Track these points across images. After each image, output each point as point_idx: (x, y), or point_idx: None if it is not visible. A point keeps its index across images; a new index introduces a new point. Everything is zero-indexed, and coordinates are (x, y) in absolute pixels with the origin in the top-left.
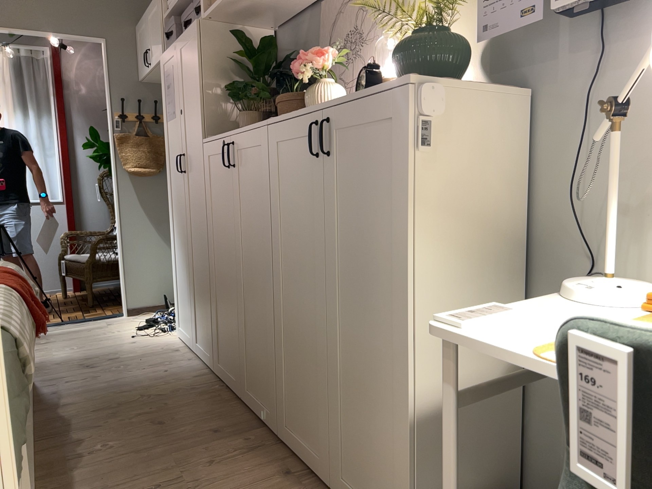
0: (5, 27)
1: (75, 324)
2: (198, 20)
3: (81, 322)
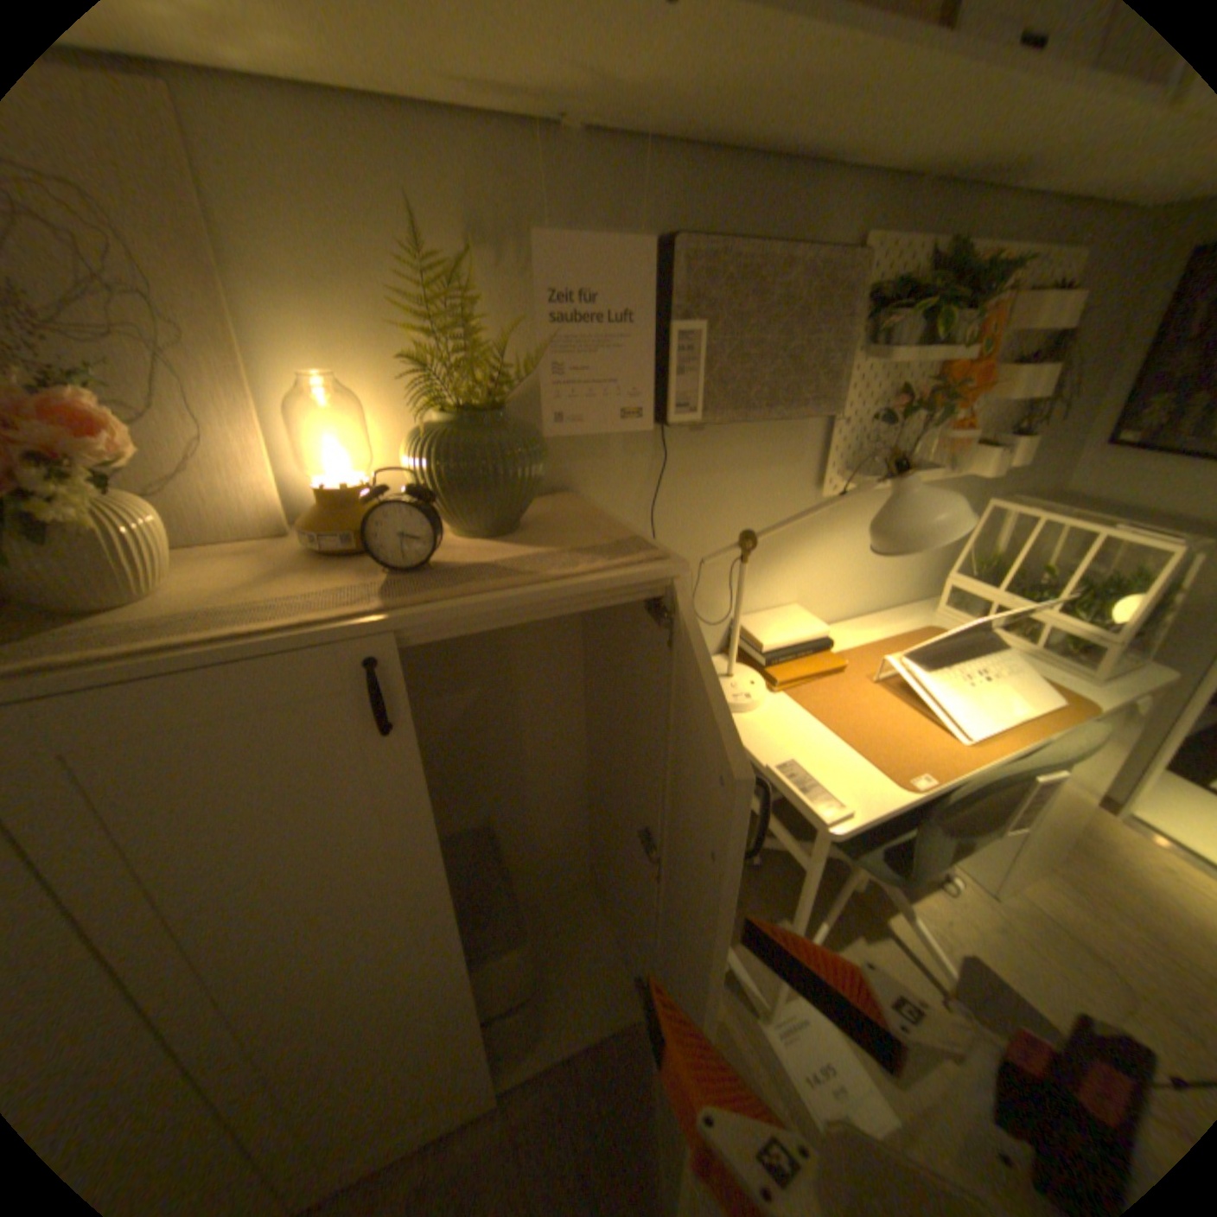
0: None
1: None
2: None
3: None
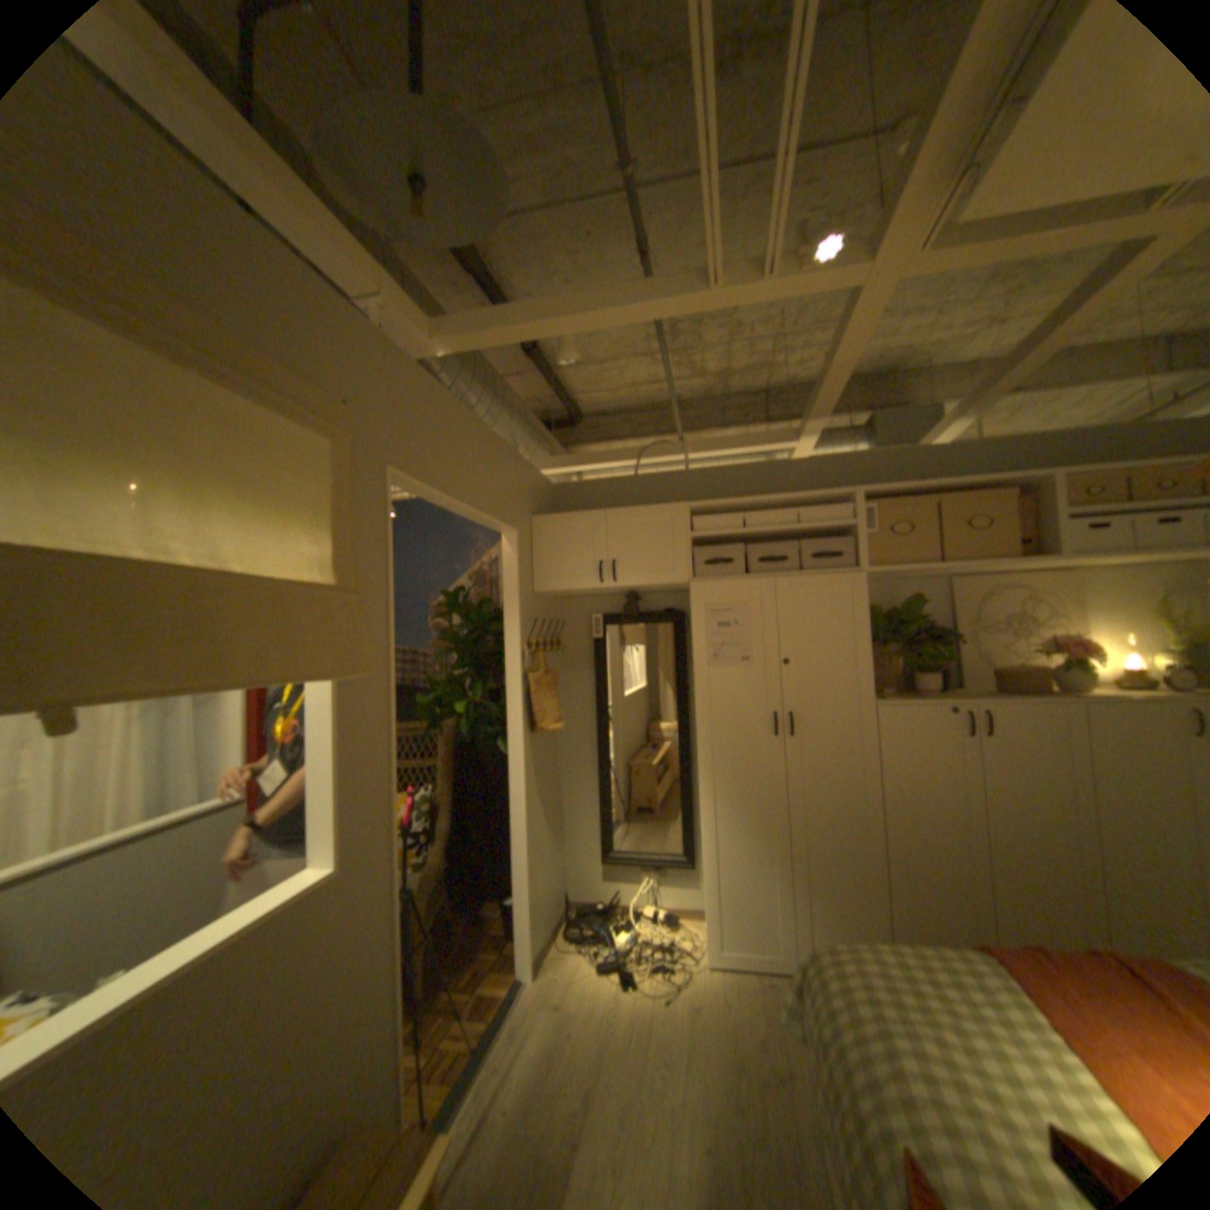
0: (451, 501)
1: (499, 1047)
2: (862, 576)
3: (497, 1037)
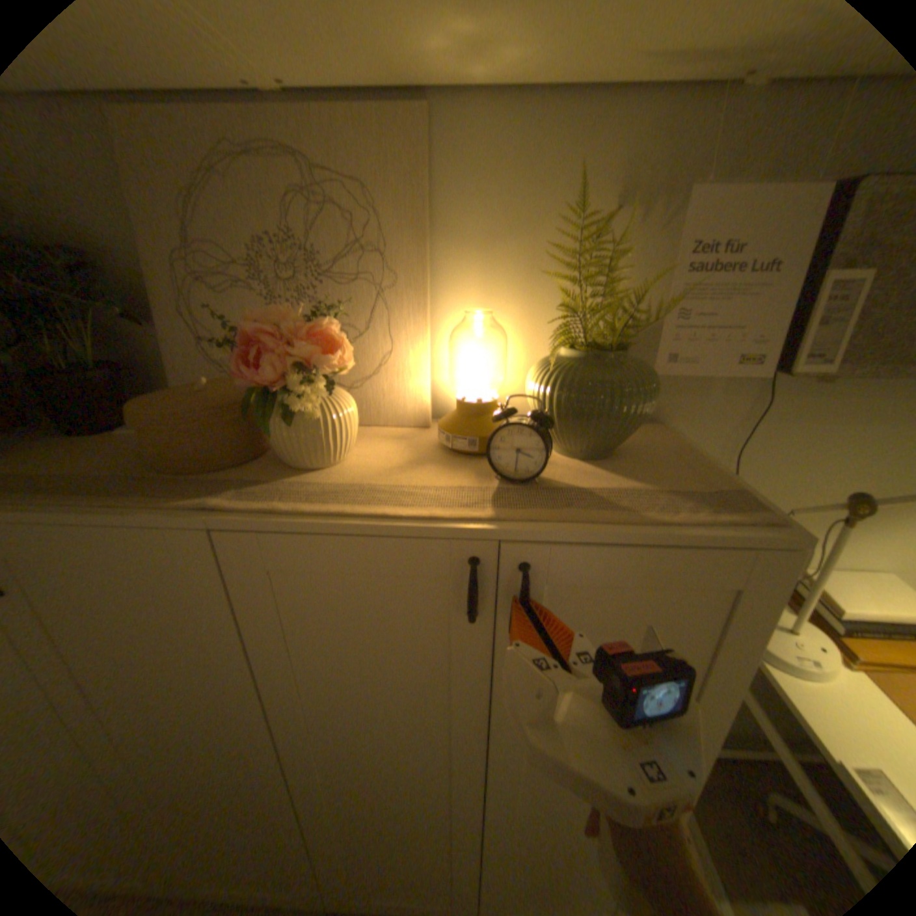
0: None
1: None
2: None
3: None
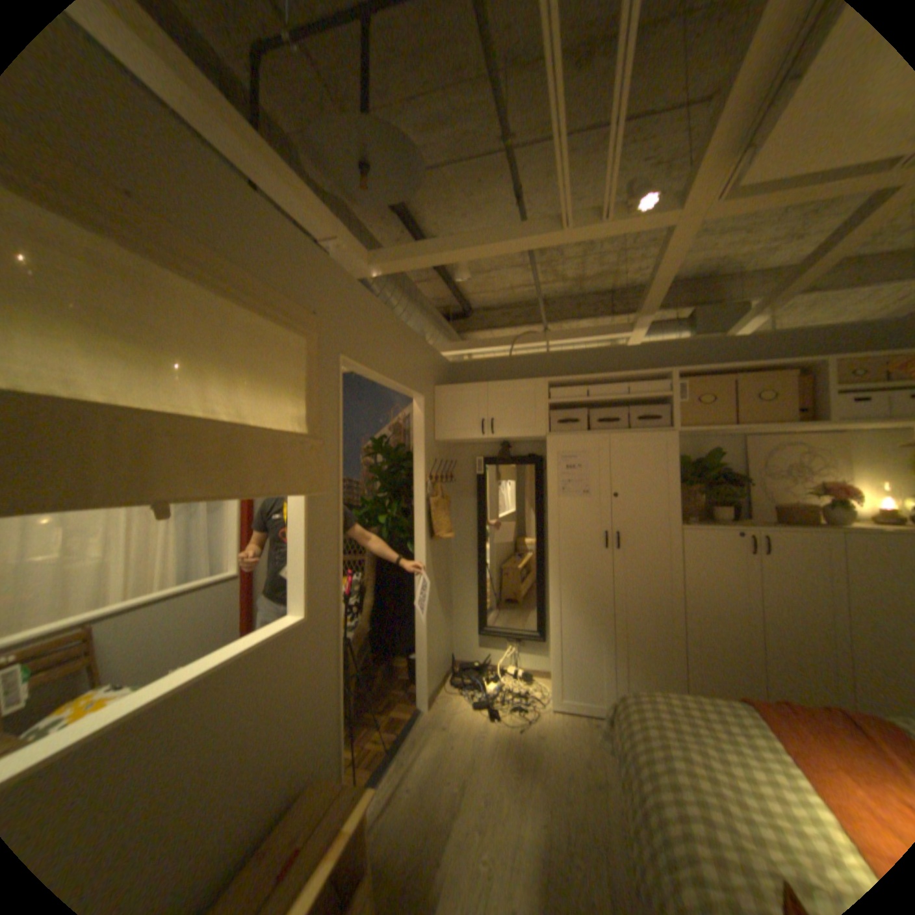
0: (380, 377)
1: (404, 751)
2: (675, 434)
3: (403, 745)
